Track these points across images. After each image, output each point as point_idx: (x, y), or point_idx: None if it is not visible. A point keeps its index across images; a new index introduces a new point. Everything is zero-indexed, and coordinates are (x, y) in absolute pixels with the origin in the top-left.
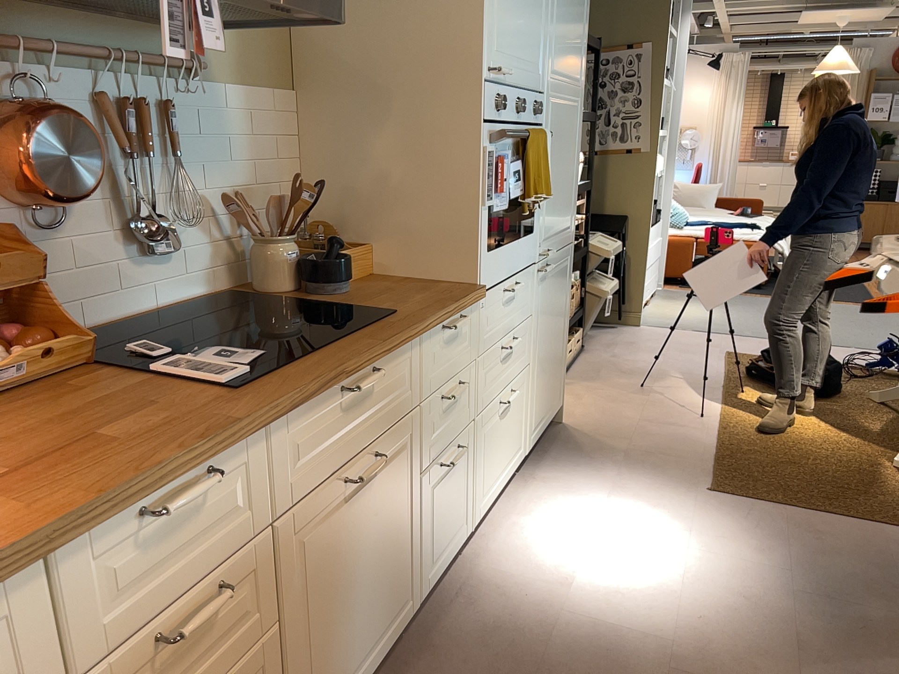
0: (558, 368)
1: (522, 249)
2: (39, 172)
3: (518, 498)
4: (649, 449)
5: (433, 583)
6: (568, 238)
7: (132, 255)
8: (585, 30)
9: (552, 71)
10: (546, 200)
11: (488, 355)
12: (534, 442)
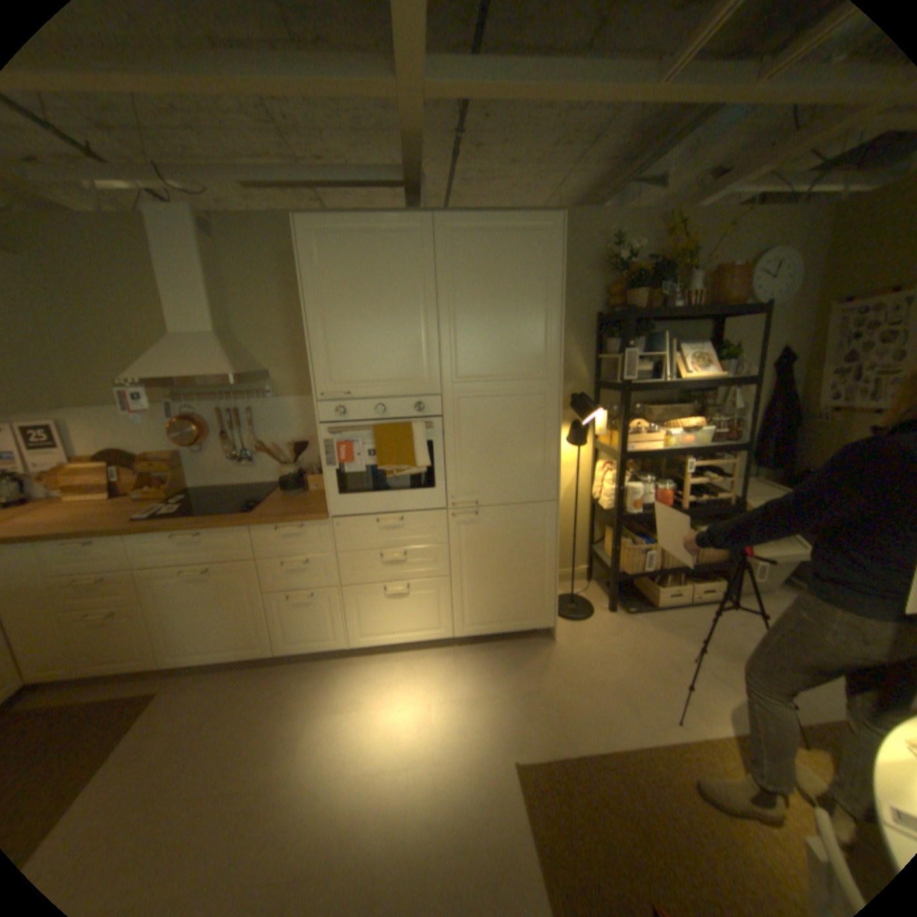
0: (530, 595)
1: (406, 498)
2: (170, 439)
3: (423, 660)
4: (560, 705)
5: (291, 655)
6: (535, 497)
7: (234, 464)
8: (547, 331)
9: (454, 378)
10: (458, 467)
11: (355, 556)
12: (474, 636)
